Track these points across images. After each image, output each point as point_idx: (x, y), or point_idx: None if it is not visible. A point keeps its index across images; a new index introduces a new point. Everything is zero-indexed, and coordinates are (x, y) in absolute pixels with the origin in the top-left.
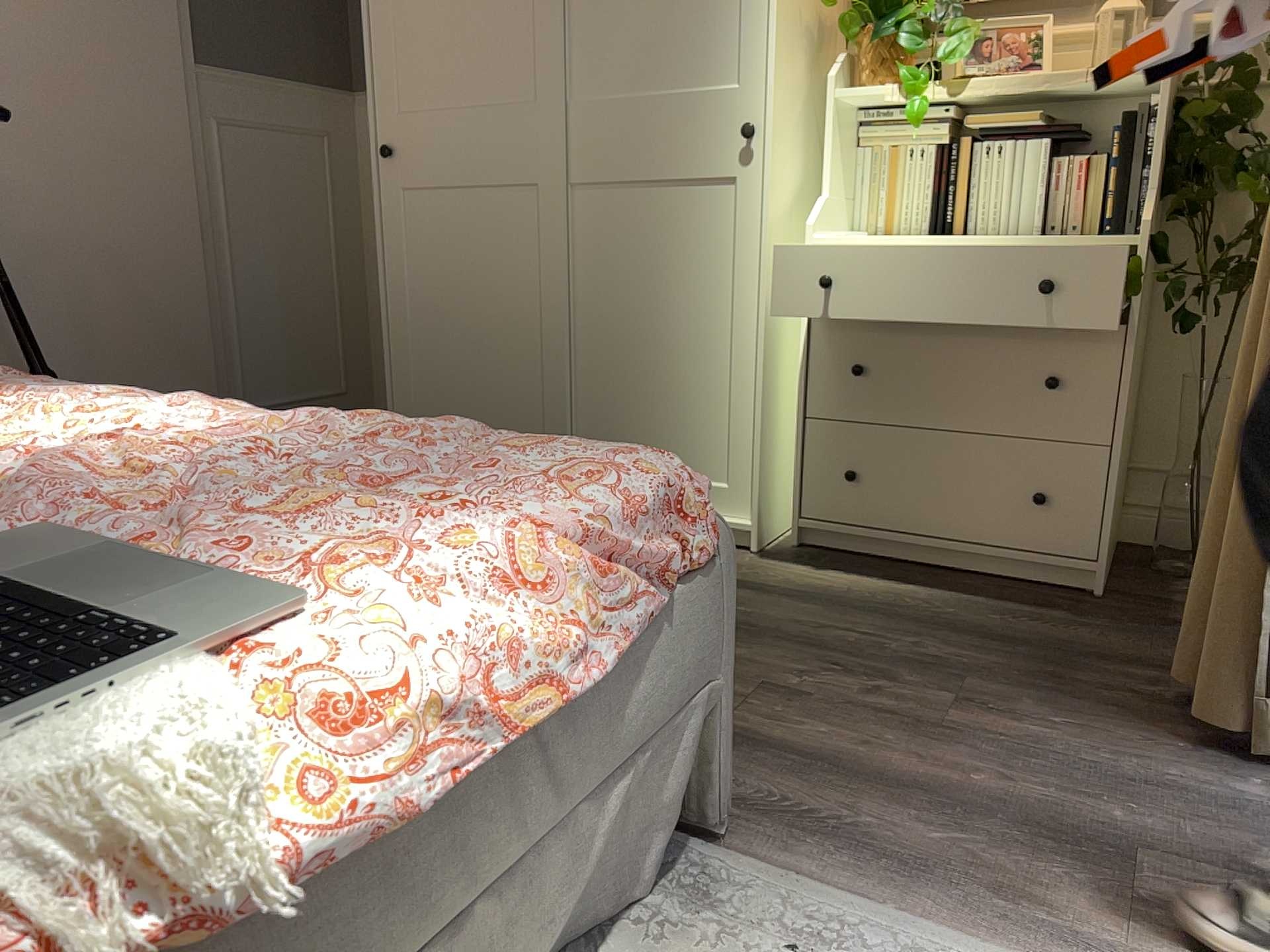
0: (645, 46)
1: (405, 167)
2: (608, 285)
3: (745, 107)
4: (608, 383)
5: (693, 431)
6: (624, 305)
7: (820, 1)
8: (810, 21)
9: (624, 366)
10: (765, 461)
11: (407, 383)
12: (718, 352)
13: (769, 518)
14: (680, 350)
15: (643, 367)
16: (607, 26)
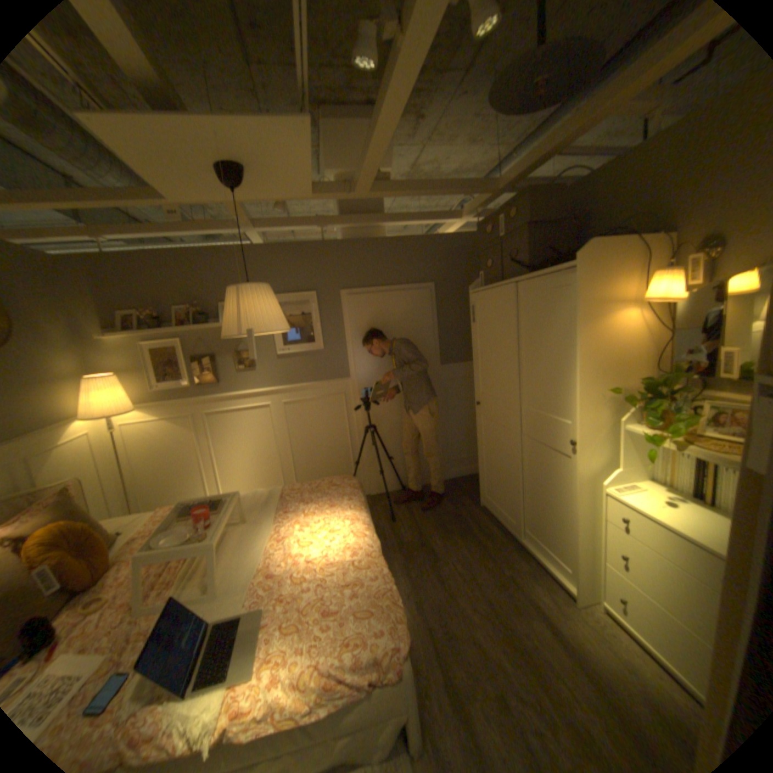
0: (543, 396)
1: (482, 409)
2: (533, 473)
3: (573, 432)
4: (534, 508)
5: (559, 543)
6: (538, 483)
7: (624, 383)
8: (615, 394)
9: (538, 504)
10: (583, 573)
11: (483, 475)
12: (567, 519)
13: (588, 595)
14: (555, 510)
15: (544, 509)
16: (532, 385)
